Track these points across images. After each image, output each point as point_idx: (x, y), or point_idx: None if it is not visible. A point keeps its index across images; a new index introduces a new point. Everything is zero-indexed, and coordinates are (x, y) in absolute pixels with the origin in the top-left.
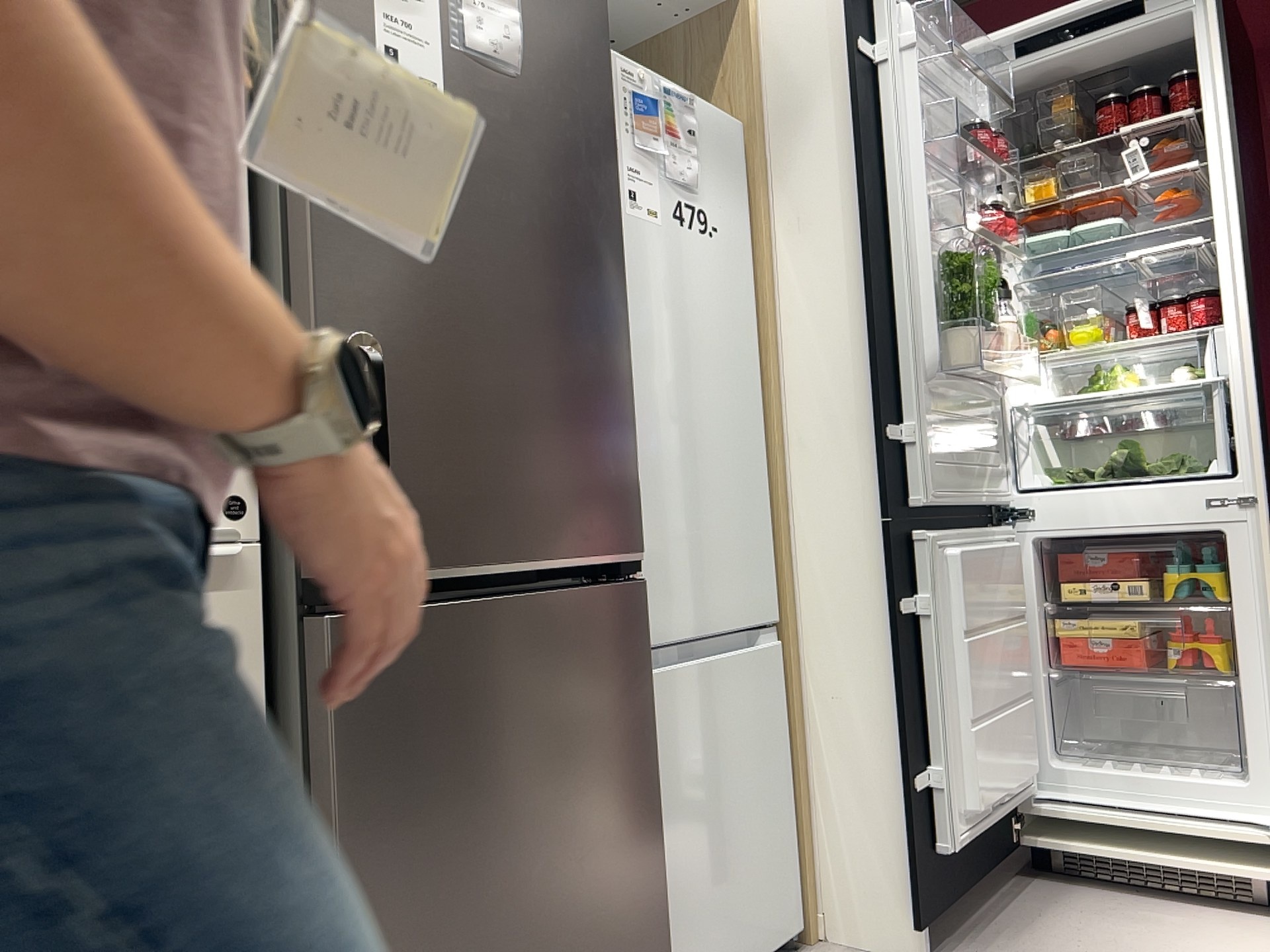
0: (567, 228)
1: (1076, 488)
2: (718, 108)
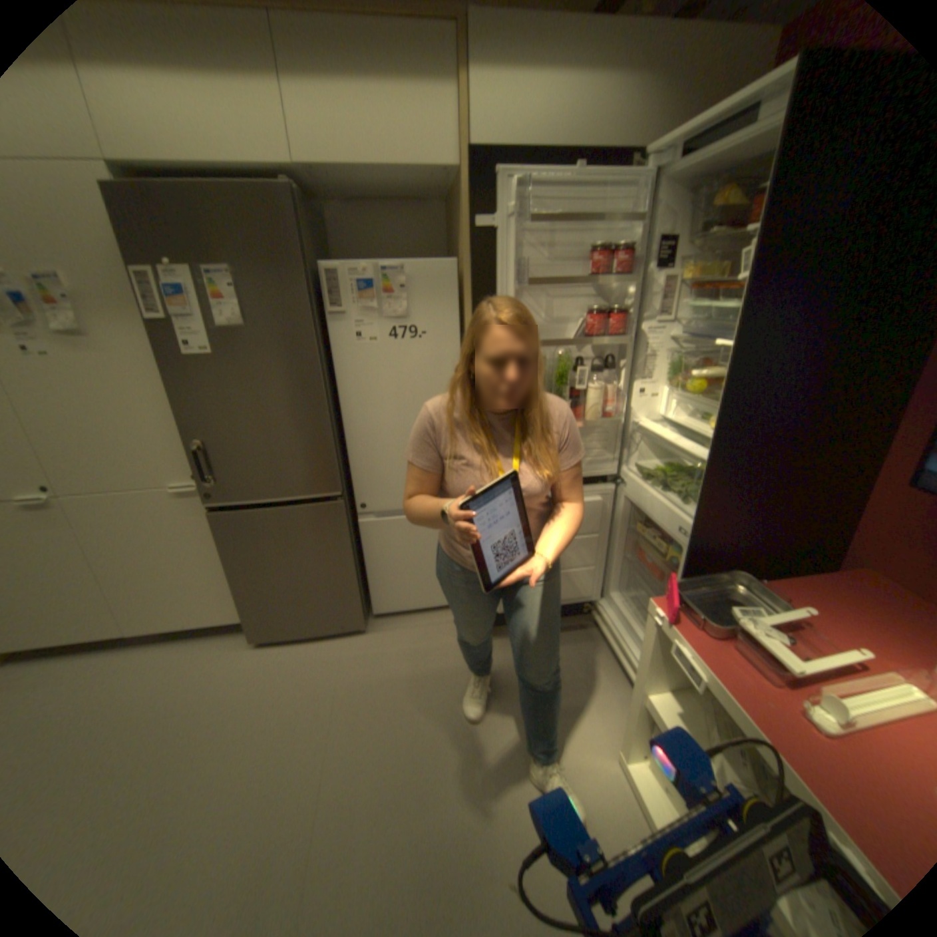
0: (283, 382)
1: (643, 482)
2: (429, 261)
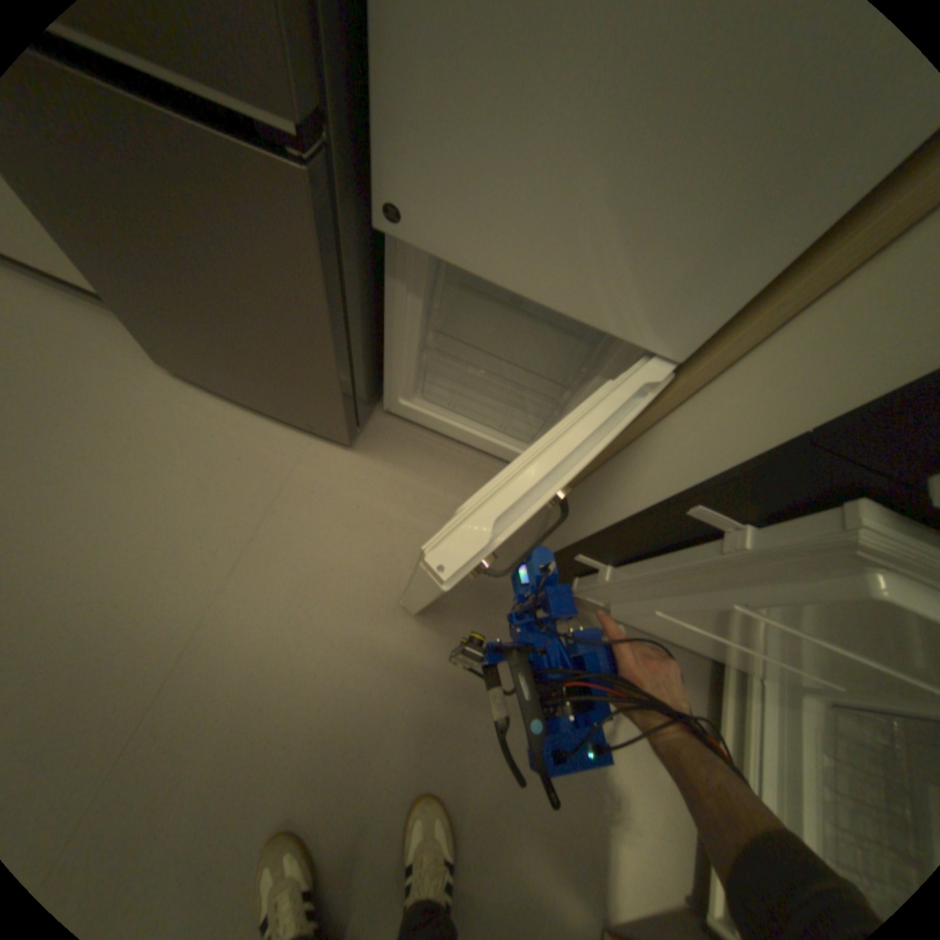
0: None
1: None
2: None
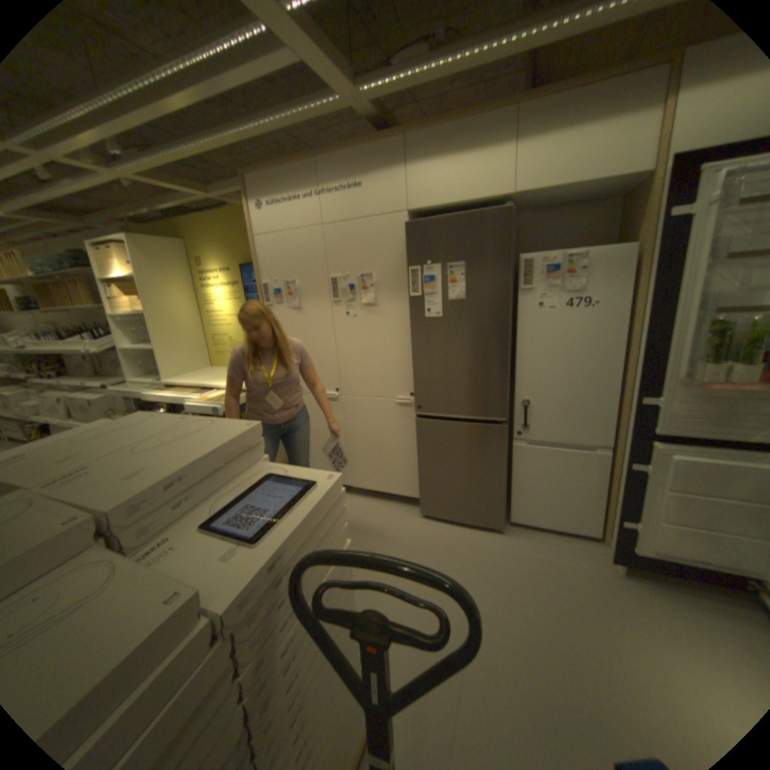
0: (482, 336)
1: None
2: (612, 246)
